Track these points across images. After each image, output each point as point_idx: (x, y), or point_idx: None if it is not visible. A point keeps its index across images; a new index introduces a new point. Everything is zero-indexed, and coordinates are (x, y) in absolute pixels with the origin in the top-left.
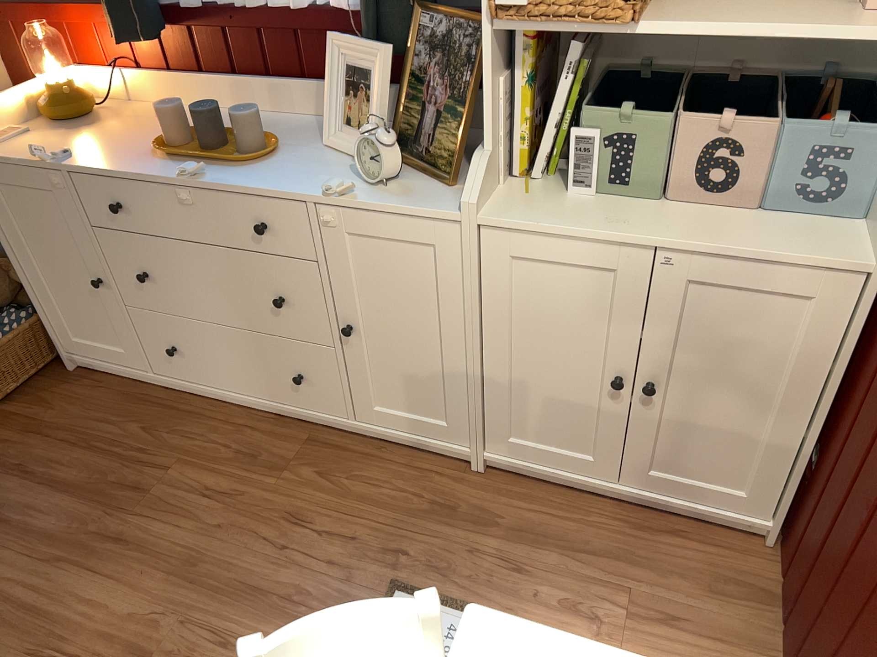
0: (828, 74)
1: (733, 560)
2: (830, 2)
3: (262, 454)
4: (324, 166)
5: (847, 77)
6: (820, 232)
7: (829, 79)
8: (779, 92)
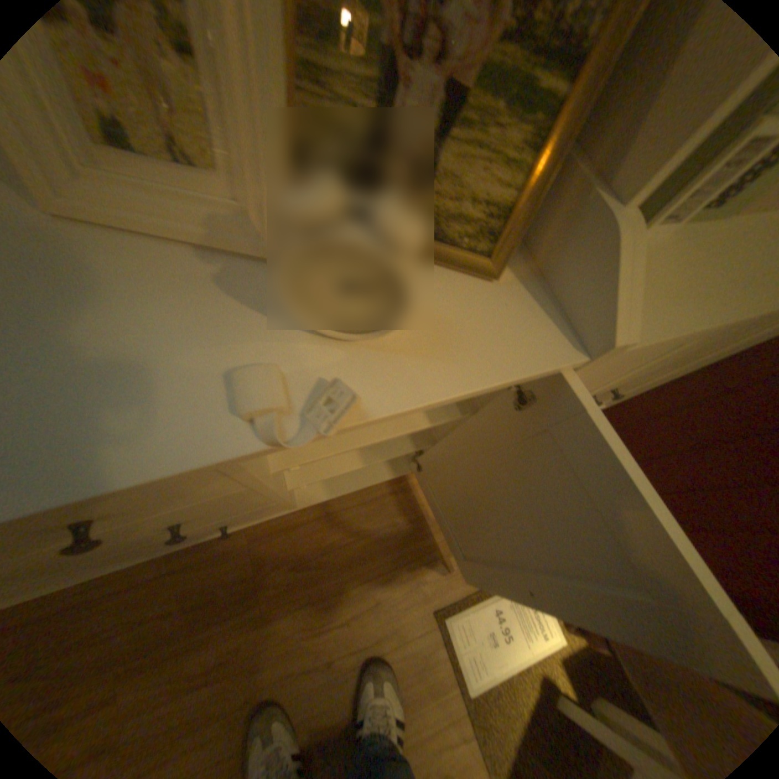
0: None
1: None
2: None
3: (216, 593)
4: (144, 310)
5: None
6: None
7: None
8: None
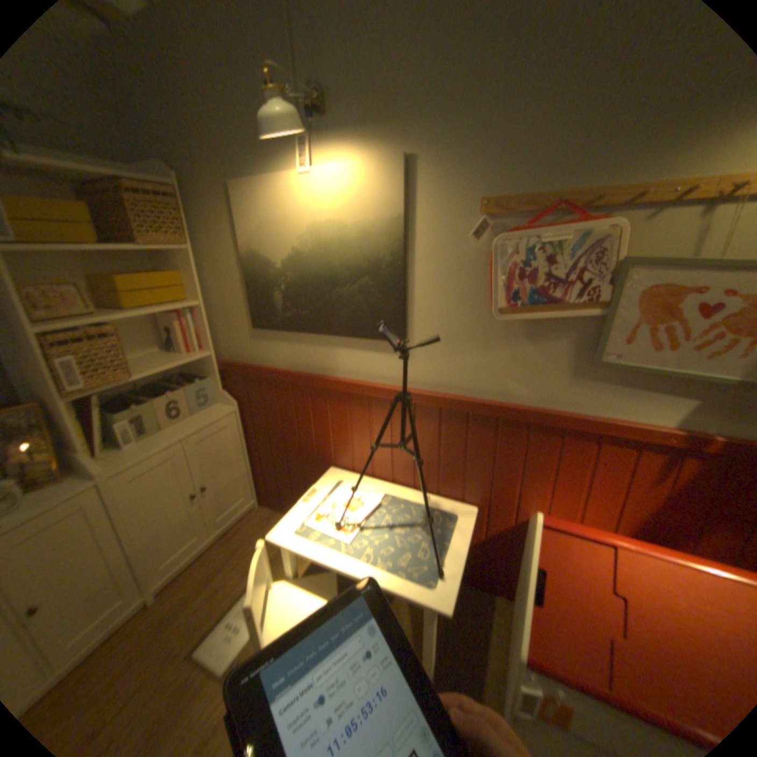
0: (168, 376)
1: (256, 520)
2: (167, 356)
3: None
4: None
5: (174, 375)
6: (213, 411)
7: (169, 377)
8: (162, 385)
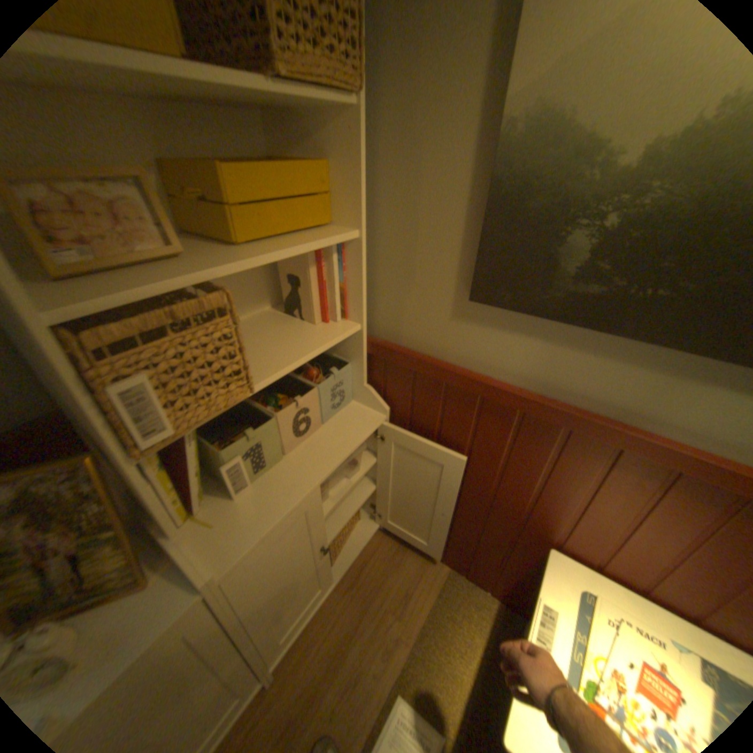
0: None
1: (384, 550)
2: (290, 326)
3: None
4: None
5: None
6: (353, 419)
7: None
8: None
